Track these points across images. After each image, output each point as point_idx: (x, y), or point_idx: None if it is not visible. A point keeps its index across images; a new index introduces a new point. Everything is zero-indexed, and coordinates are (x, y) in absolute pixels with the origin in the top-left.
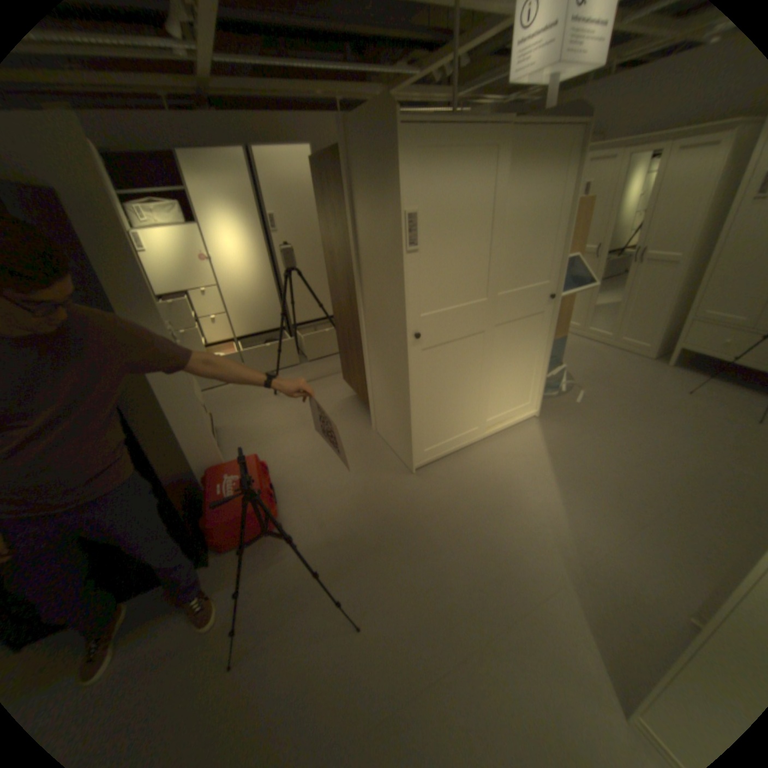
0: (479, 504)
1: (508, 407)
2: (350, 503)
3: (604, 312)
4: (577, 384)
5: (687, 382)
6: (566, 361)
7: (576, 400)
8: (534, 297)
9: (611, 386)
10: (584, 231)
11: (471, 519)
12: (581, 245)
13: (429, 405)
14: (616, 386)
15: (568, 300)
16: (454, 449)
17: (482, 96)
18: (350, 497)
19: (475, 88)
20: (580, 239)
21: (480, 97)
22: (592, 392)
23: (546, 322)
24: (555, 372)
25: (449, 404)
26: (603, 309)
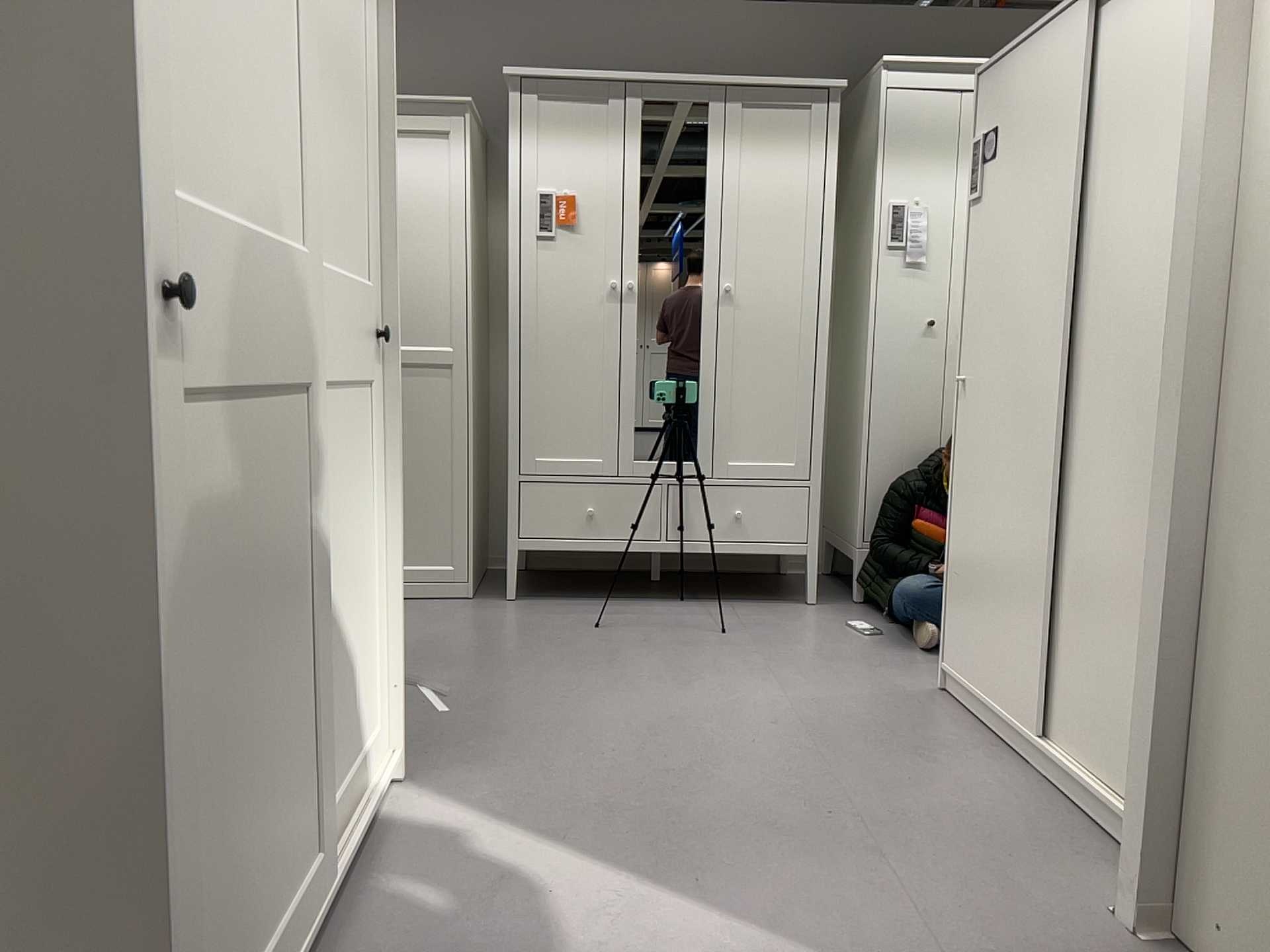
0: None
1: (345, 761)
2: None
3: None
4: None
5: (567, 616)
6: None
7: (432, 715)
8: (354, 324)
9: (463, 664)
10: None
11: None
12: None
13: (193, 771)
14: (472, 659)
15: None
16: None
17: None
18: None
19: None
20: None
21: None
22: (441, 686)
23: (374, 427)
24: None
25: (245, 757)
26: None
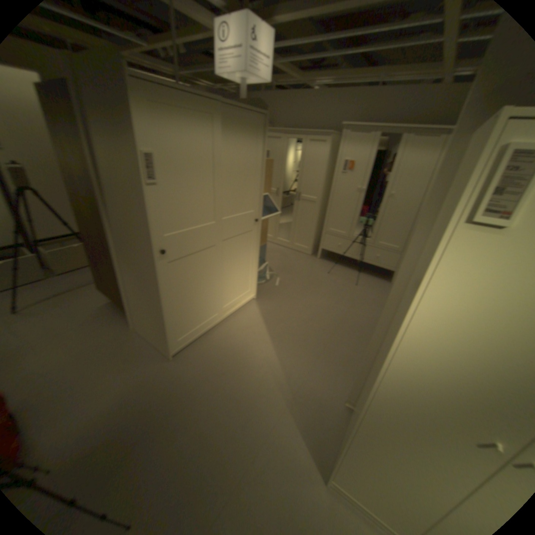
0: (222, 371)
1: (235, 295)
2: (108, 405)
3: (282, 228)
4: (273, 273)
5: (325, 267)
6: (266, 259)
7: (274, 284)
8: (244, 221)
9: (291, 273)
10: (267, 180)
11: (218, 385)
12: (267, 188)
13: (177, 305)
14: (293, 273)
15: (263, 222)
16: (200, 333)
17: (196, 79)
18: (108, 399)
19: (190, 72)
20: (266, 184)
21: (194, 79)
22: (282, 278)
23: (252, 237)
24: (261, 267)
25: (193, 301)
26: (281, 227)
